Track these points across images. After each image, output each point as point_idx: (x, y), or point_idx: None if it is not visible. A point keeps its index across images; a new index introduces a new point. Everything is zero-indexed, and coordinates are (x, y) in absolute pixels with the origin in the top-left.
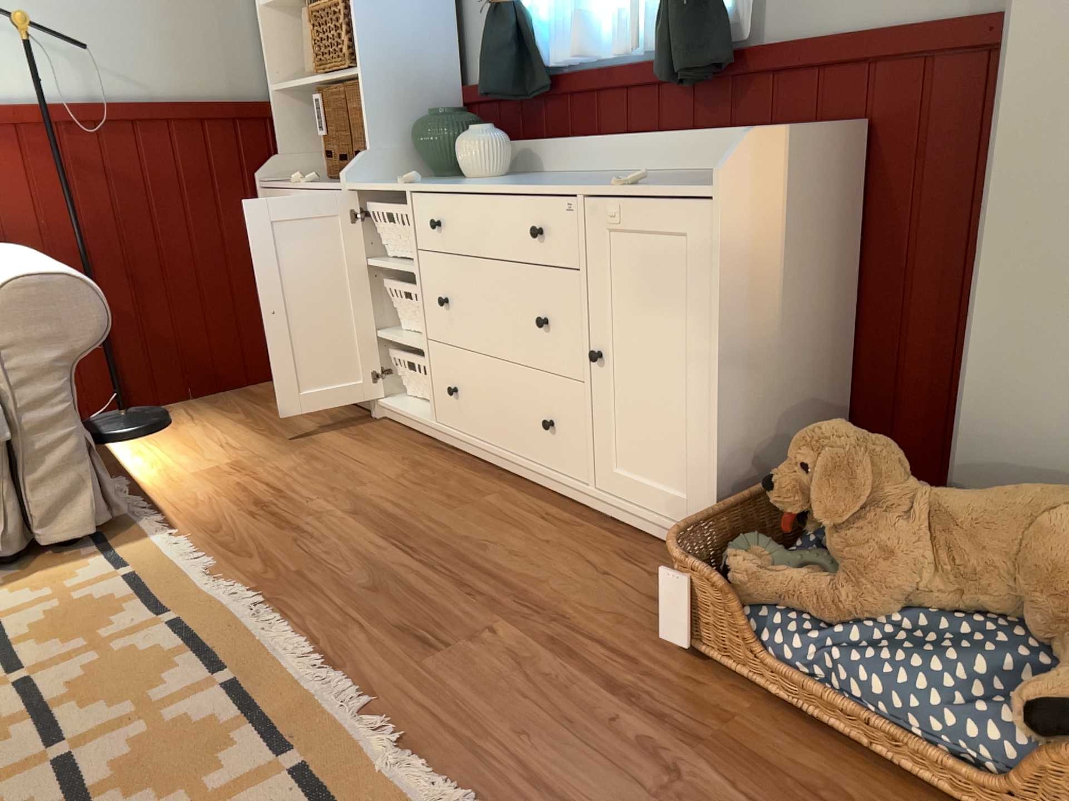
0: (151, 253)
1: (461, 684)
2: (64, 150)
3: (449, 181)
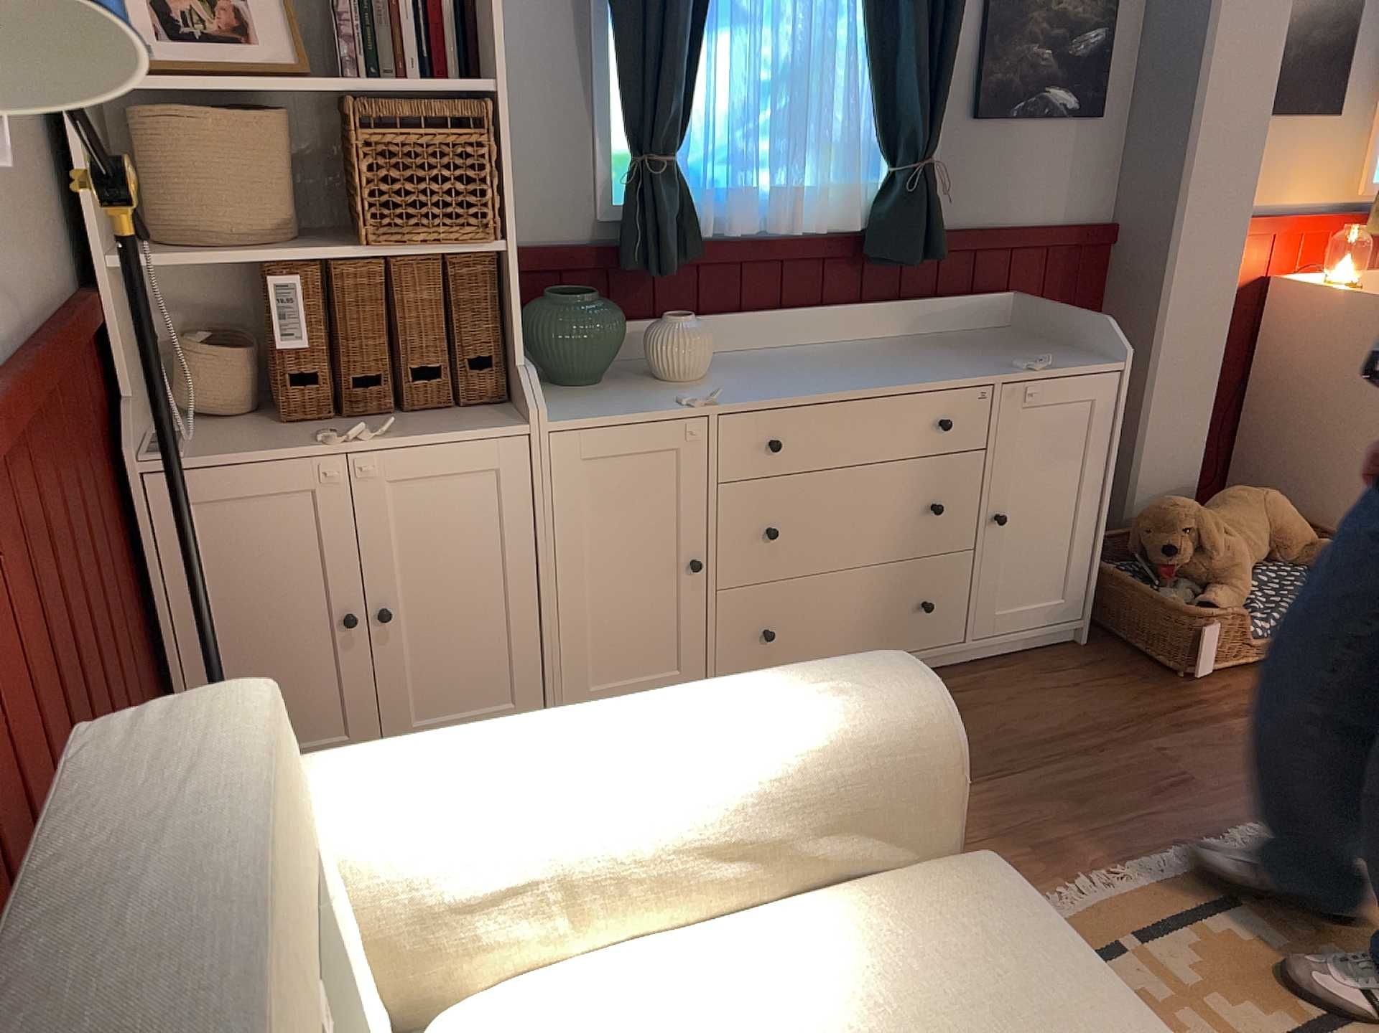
0: (99, 690)
1: (1235, 774)
2: (3, 507)
3: (680, 387)
